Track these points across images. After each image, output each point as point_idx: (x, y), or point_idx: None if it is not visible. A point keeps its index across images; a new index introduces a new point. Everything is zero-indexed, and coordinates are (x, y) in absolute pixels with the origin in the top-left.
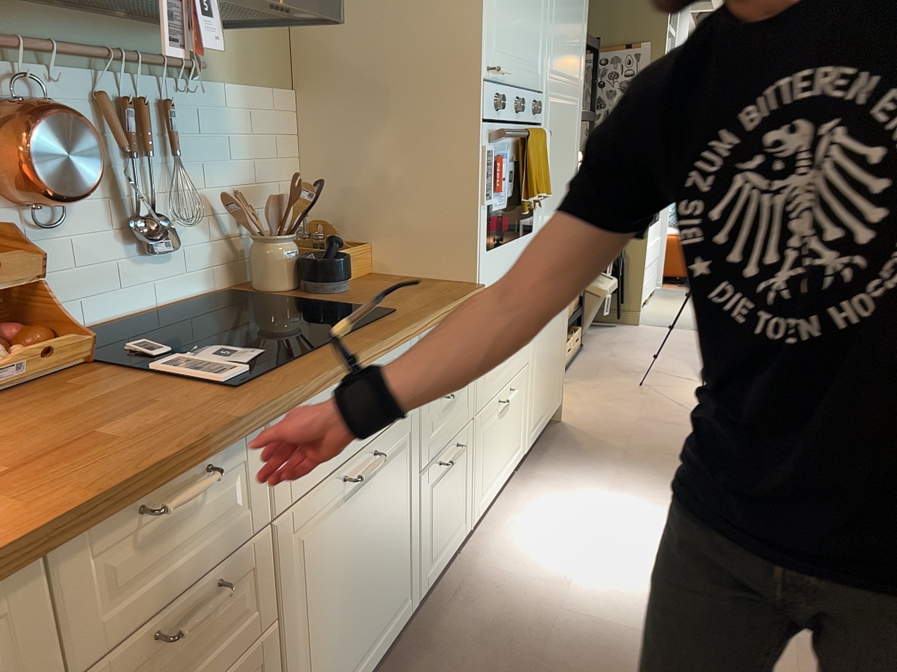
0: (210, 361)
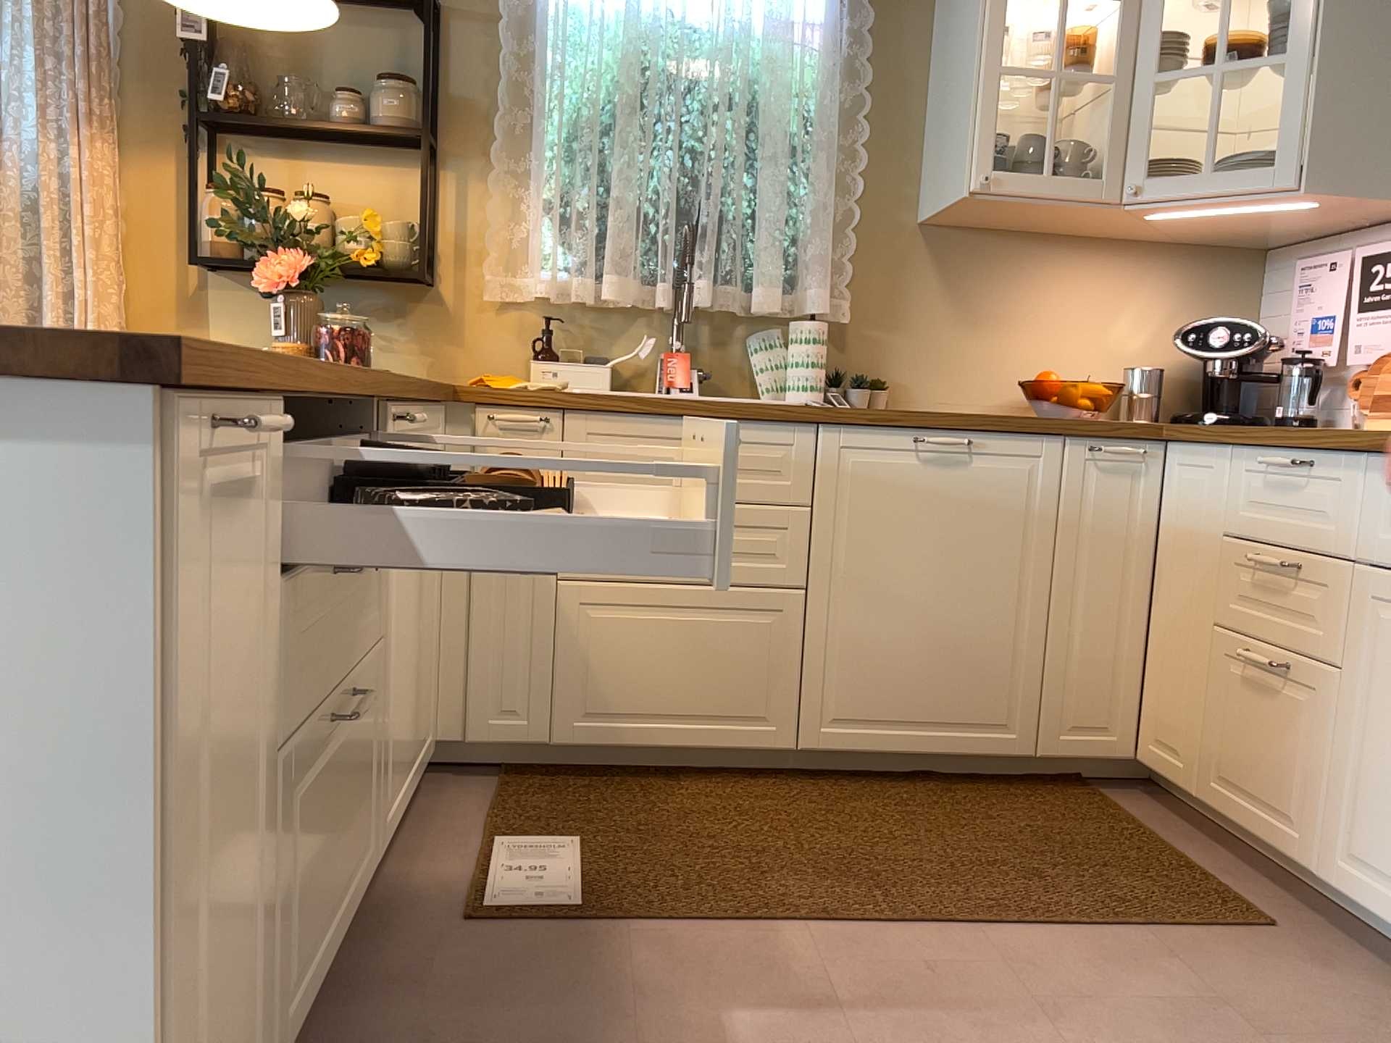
0: None
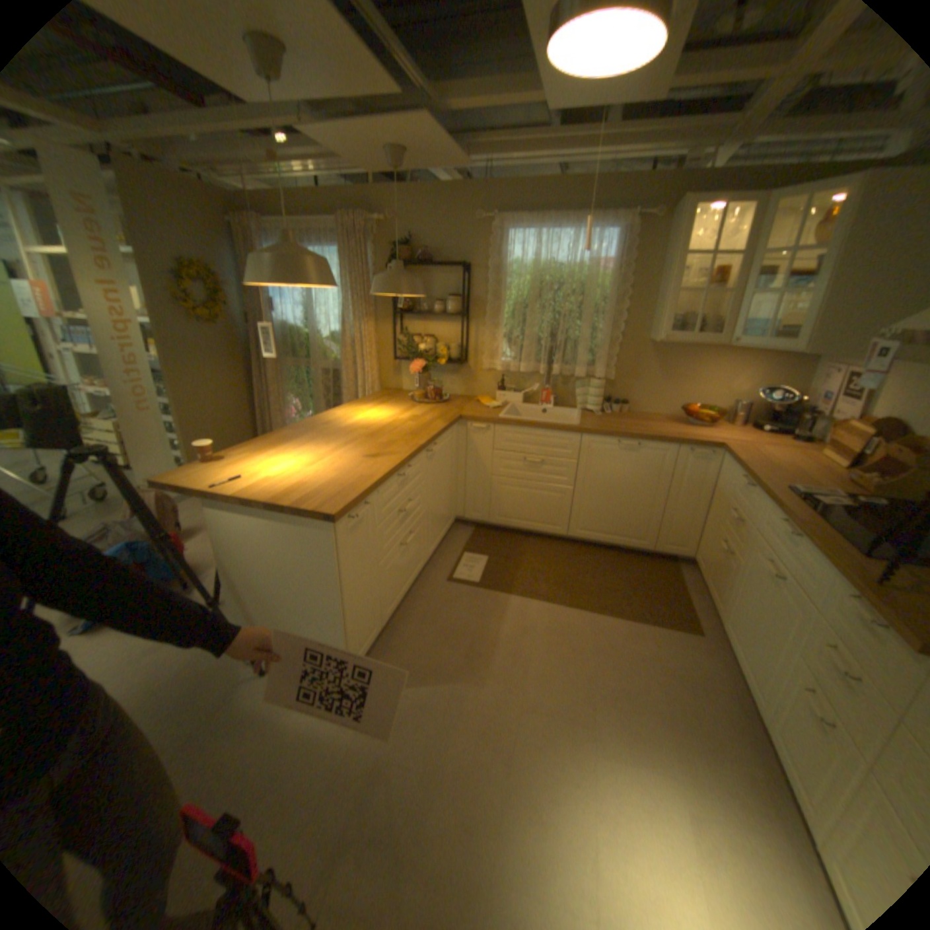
0: (823, 494)
